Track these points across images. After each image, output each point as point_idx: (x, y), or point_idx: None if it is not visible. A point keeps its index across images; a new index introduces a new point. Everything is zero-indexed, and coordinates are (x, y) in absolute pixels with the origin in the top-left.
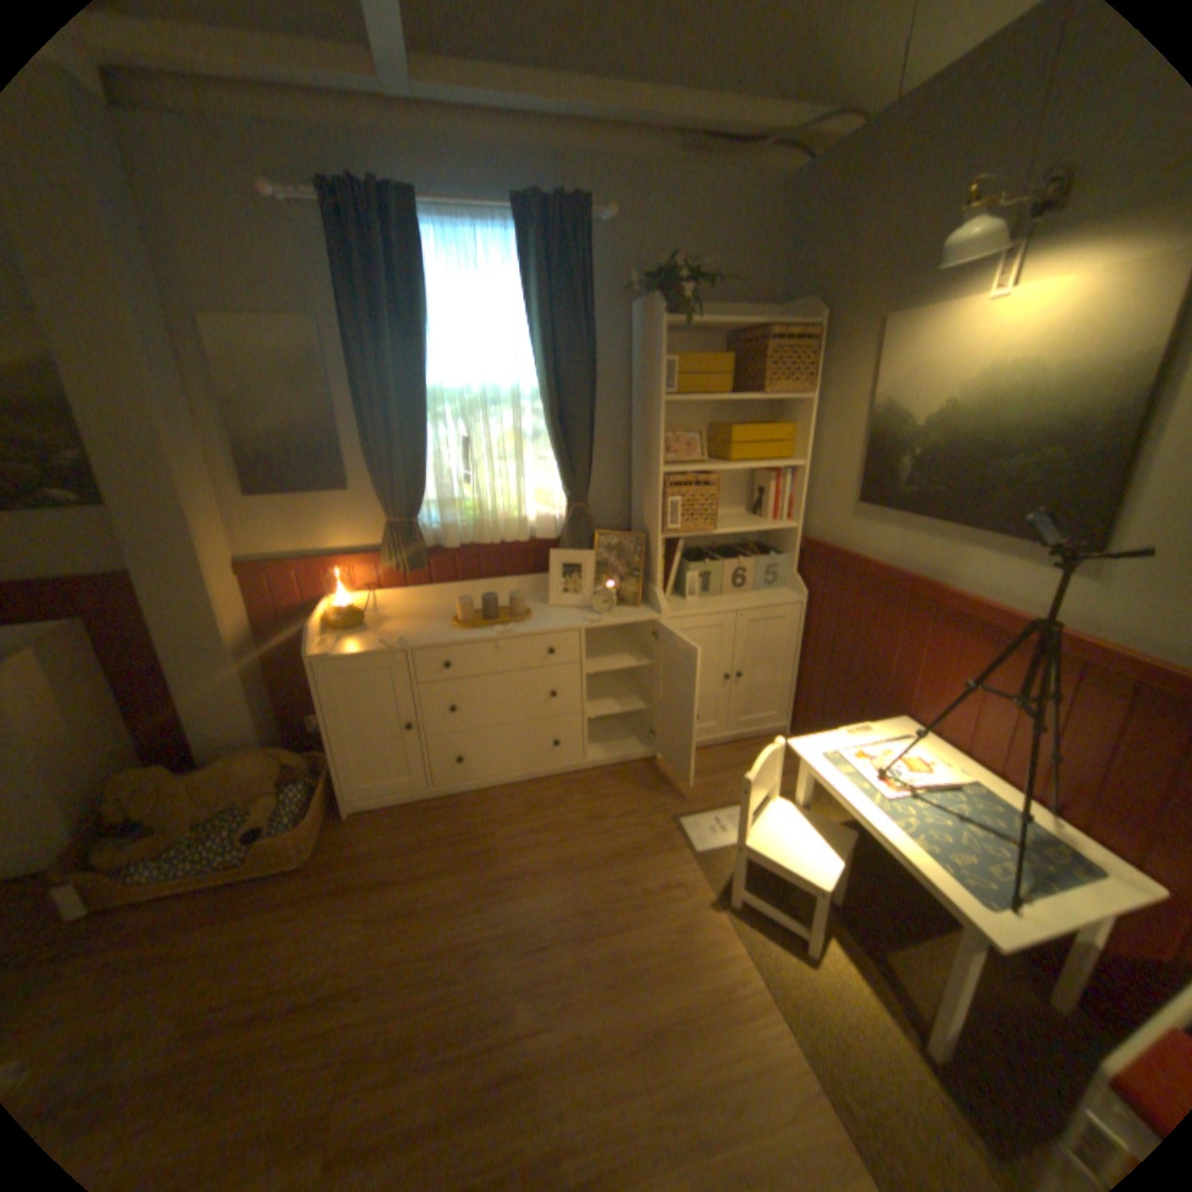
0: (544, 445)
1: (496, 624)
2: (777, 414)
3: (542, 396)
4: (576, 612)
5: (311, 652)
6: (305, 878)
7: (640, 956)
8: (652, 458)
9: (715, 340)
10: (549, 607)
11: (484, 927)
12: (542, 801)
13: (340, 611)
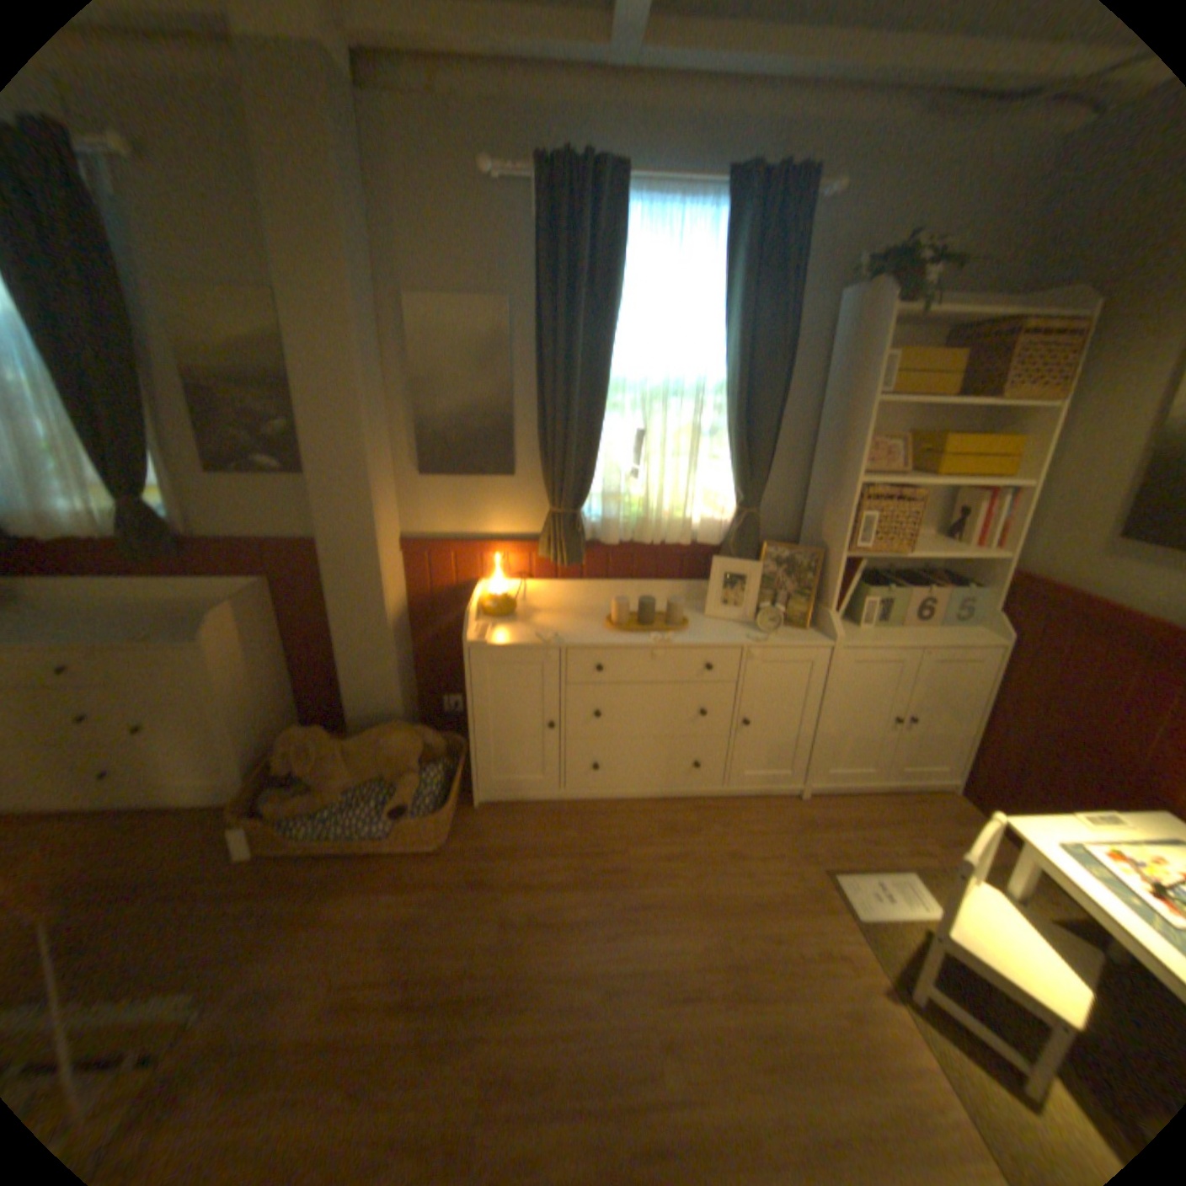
0: (720, 444)
1: (651, 631)
2: (998, 423)
3: (729, 390)
4: (736, 628)
5: (467, 638)
6: (441, 865)
7: (805, 1040)
8: (849, 465)
9: (933, 334)
10: (705, 618)
11: (623, 961)
12: (677, 826)
13: (496, 599)
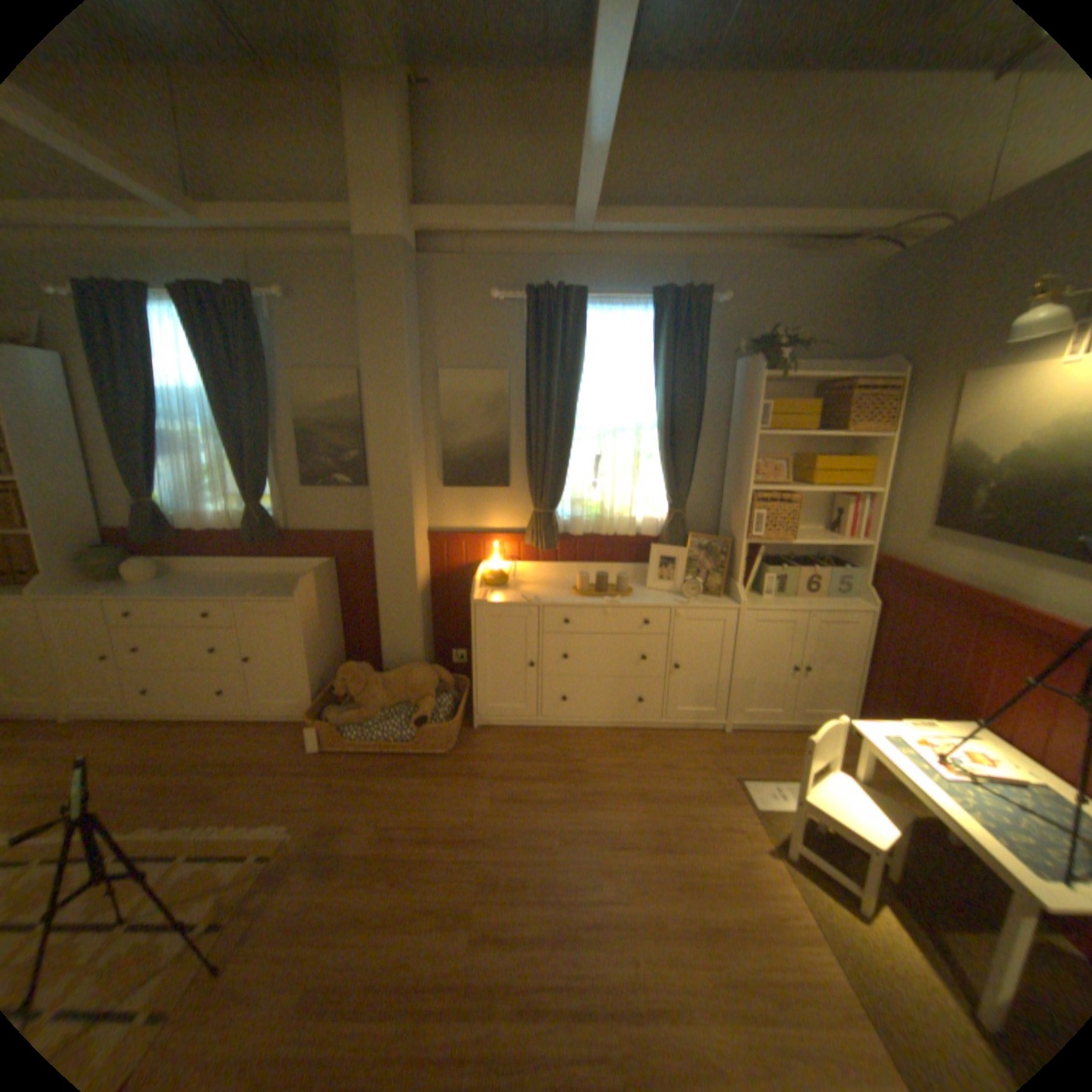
0: (654, 464)
1: (604, 596)
2: (858, 448)
3: (658, 427)
4: (667, 595)
5: (473, 598)
6: (450, 761)
7: (704, 874)
8: (744, 478)
9: (804, 387)
10: (645, 588)
11: (578, 822)
12: (624, 745)
13: (494, 572)
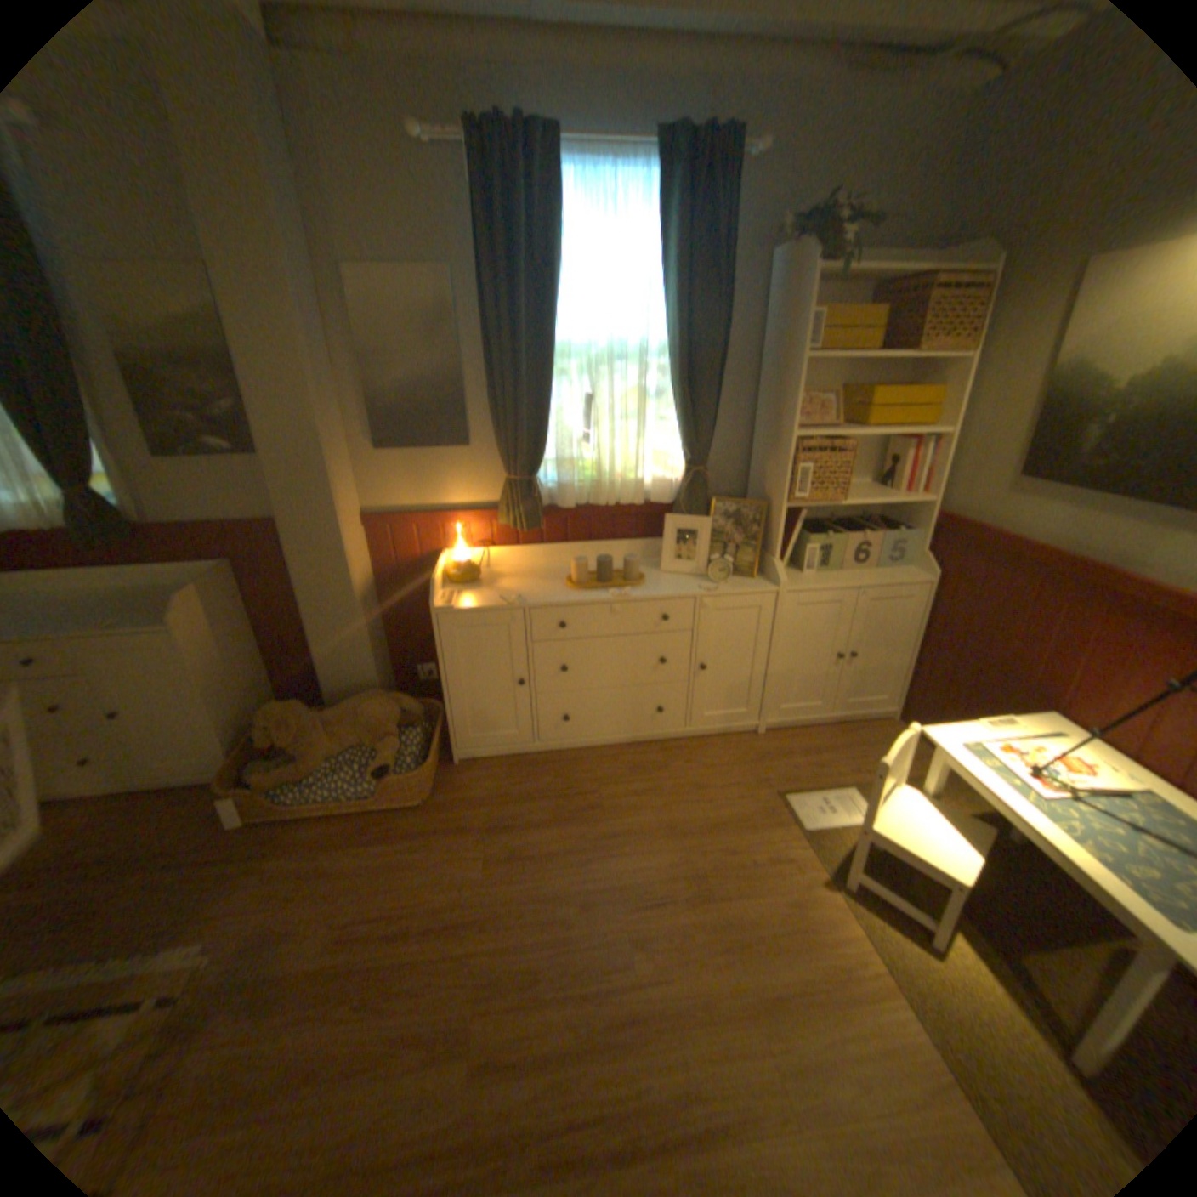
0: (666, 405)
1: (609, 587)
2: (922, 374)
3: (671, 351)
4: (689, 580)
5: (435, 604)
6: (426, 814)
7: (754, 926)
8: (785, 420)
9: (861, 290)
10: (661, 573)
11: (596, 879)
12: (644, 765)
13: (460, 566)
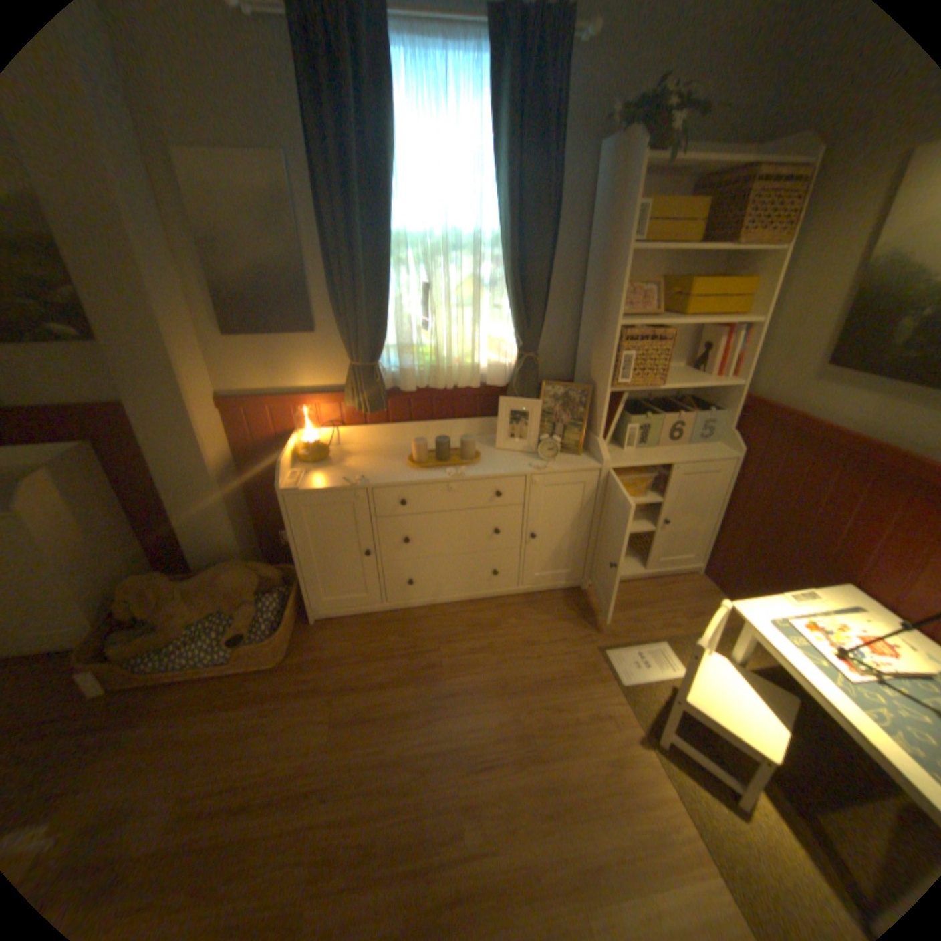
0: (500, 293)
1: (448, 465)
2: (736, 266)
3: (504, 241)
4: (521, 457)
5: (283, 483)
6: (280, 676)
7: (577, 787)
8: (611, 309)
9: (683, 184)
10: (496, 450)
11: (433, 741)
12: (481, 621)
13: (309, 446)
